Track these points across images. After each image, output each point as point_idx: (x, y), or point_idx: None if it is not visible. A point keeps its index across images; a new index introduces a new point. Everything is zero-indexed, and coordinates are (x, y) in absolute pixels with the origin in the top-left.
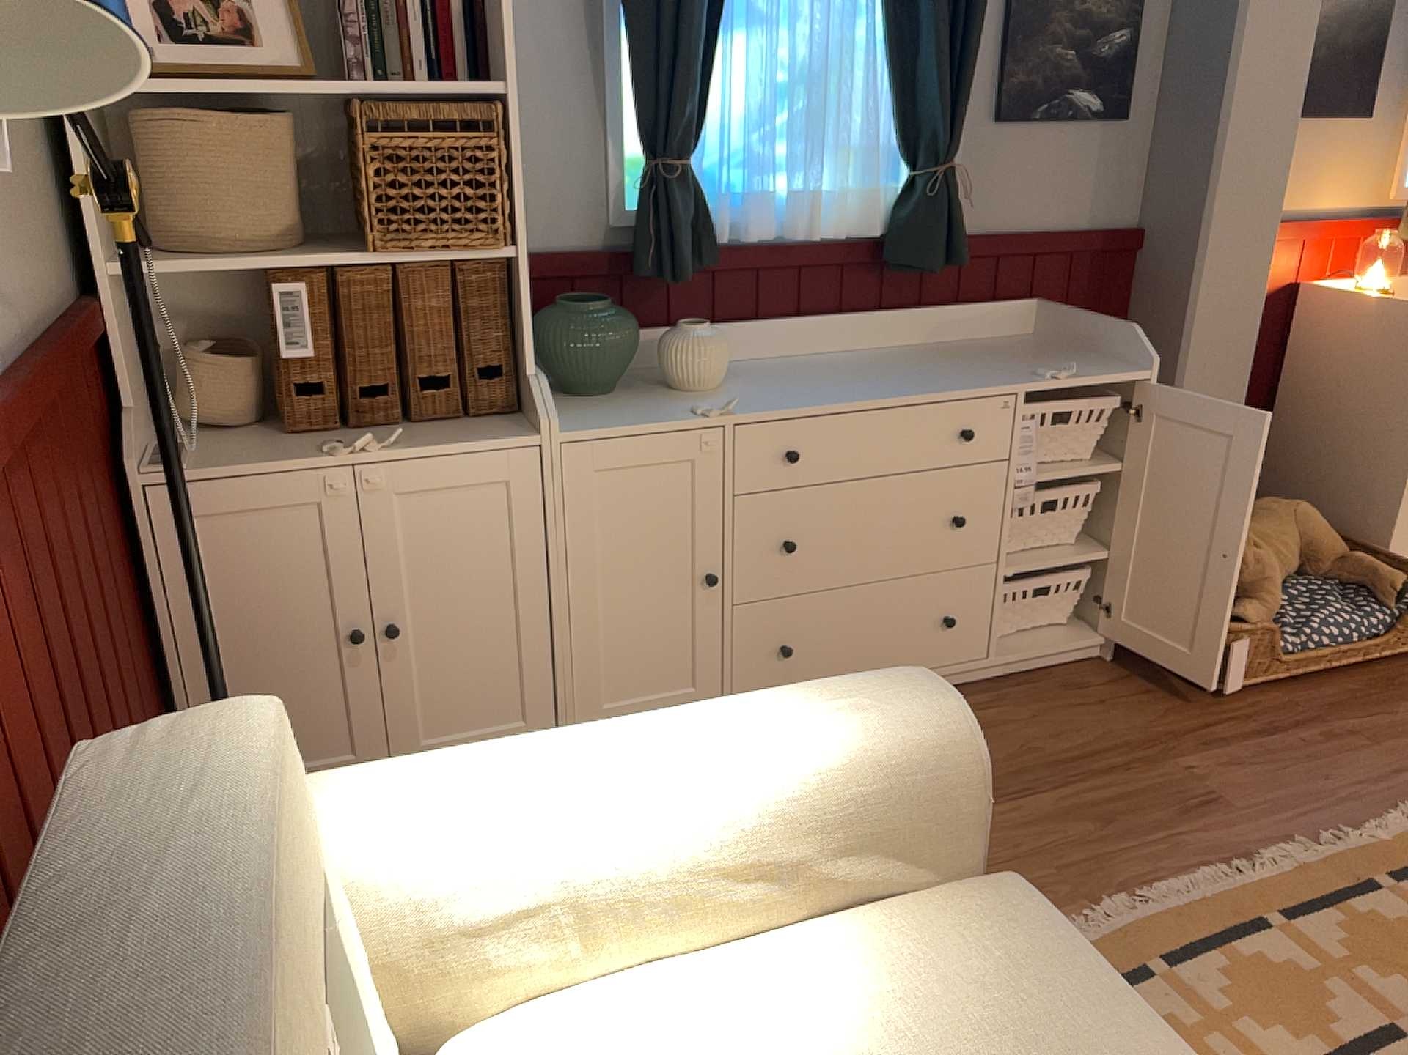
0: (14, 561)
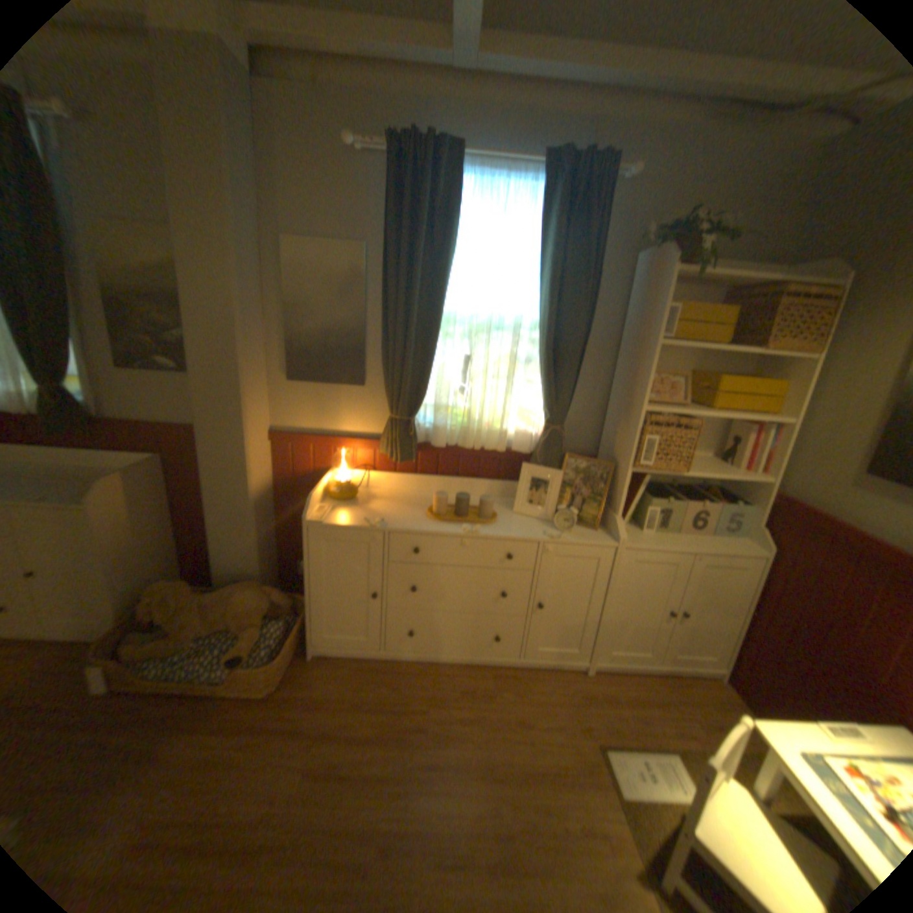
0: None
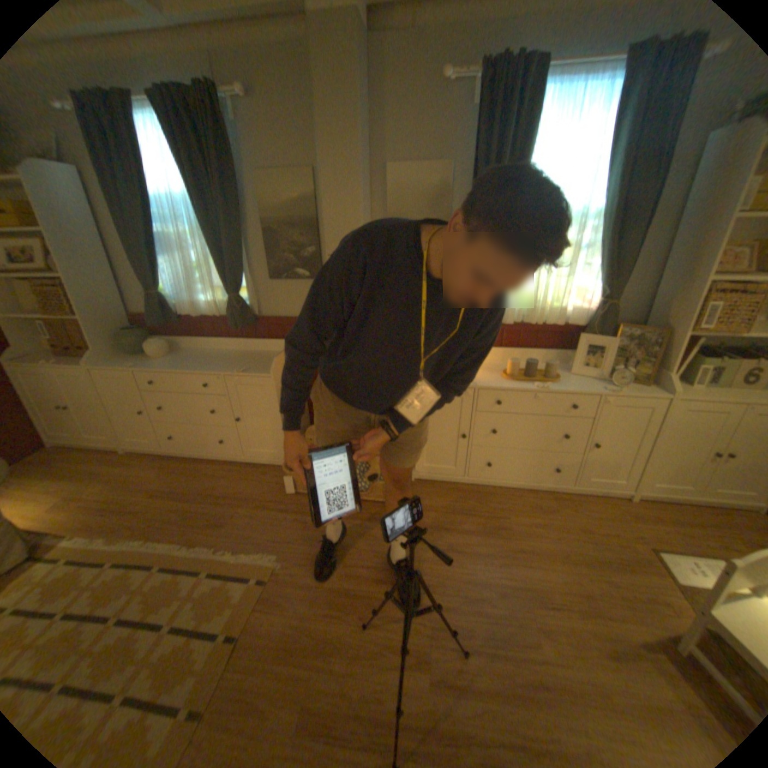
0: None
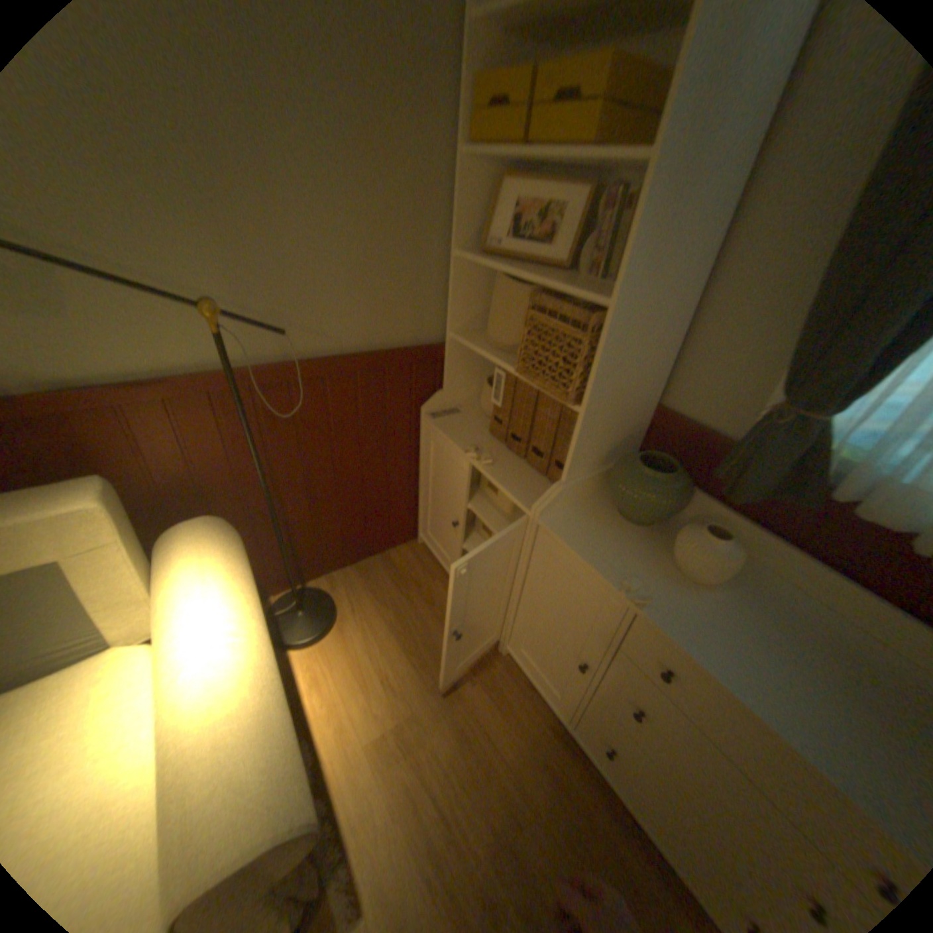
0: (257, 420)
